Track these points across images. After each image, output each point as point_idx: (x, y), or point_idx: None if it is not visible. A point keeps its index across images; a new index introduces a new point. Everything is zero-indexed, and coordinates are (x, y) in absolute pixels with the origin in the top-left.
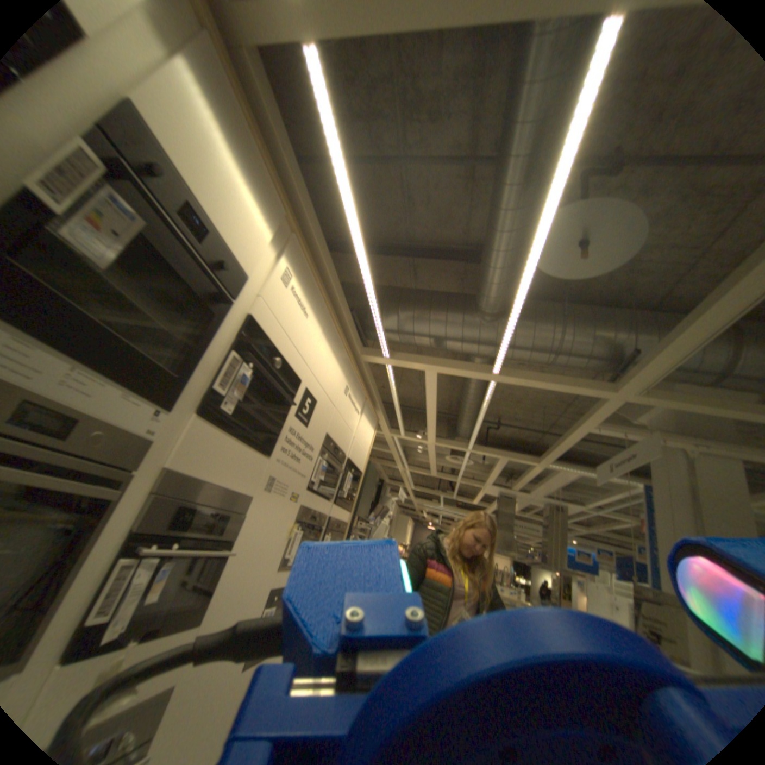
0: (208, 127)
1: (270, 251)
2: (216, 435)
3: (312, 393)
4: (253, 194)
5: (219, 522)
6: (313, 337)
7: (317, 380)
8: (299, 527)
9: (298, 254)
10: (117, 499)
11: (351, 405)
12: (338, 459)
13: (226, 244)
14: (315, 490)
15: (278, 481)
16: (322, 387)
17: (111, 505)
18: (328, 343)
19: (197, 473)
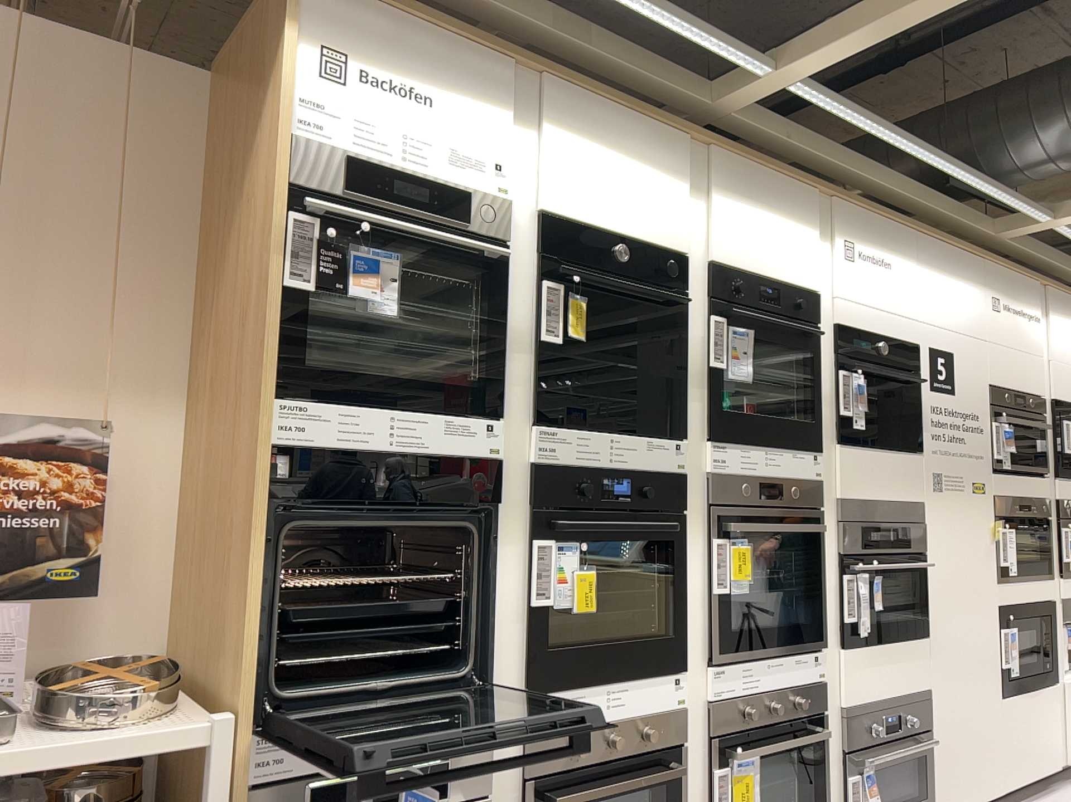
0: (742, 209)
1: (821, 241)
2: (860, 454)
3: (939, 347)
4: (787, 213)
5: (901, 534)
6: (907, 281)
7: (938, 325)
8: (1003, 523)
9: (846, 211)
10: (824, 530)
11: (1013, 318)
12: (1027, 409)
13: (791, 282)
14: (1006, 468)
15: (944, 474)
16: (950, 329)
17: (820, 535)
18: (930, 267)
19: (861, 493)
